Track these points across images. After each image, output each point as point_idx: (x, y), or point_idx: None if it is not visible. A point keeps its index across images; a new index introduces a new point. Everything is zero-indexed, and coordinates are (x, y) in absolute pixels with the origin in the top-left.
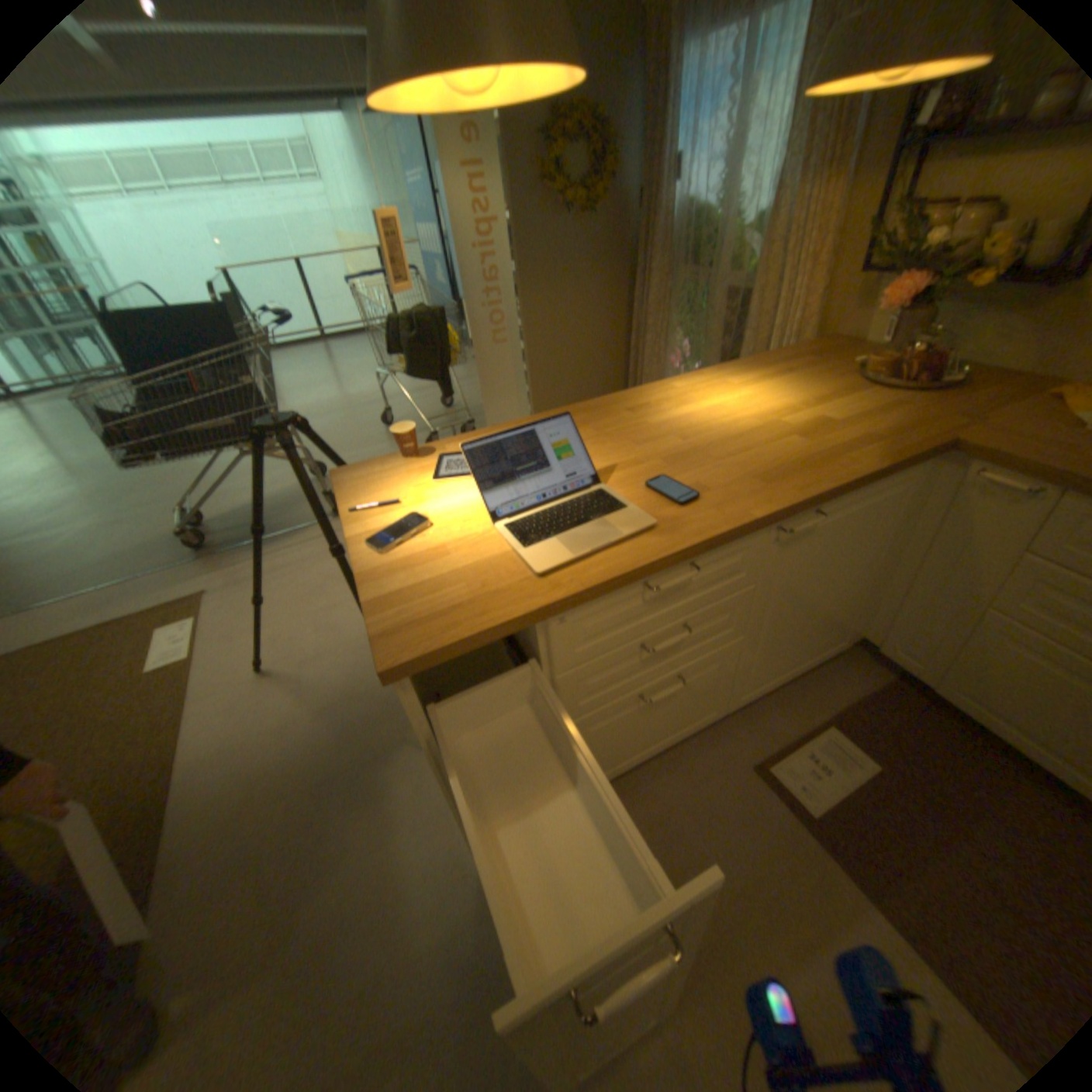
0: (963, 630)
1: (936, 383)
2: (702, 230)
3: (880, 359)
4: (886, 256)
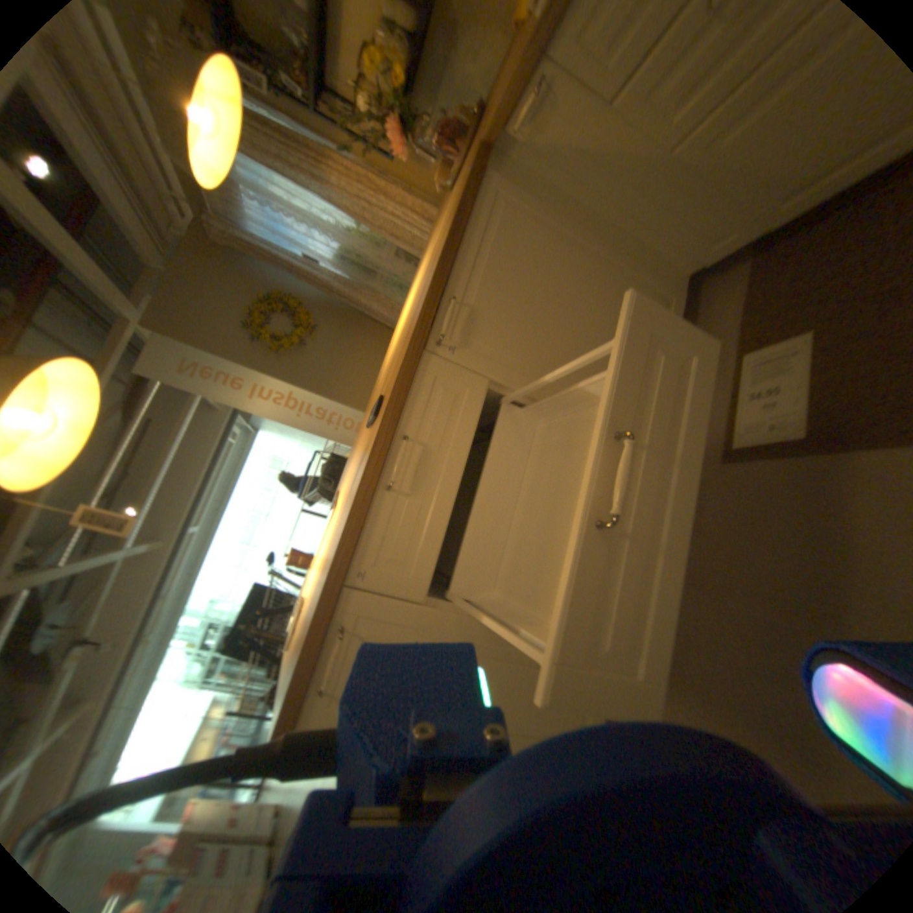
0: (693, 183)
1: (466, 133)
2: (351, 256)
3: (435, 172)
4: (385, 136)
